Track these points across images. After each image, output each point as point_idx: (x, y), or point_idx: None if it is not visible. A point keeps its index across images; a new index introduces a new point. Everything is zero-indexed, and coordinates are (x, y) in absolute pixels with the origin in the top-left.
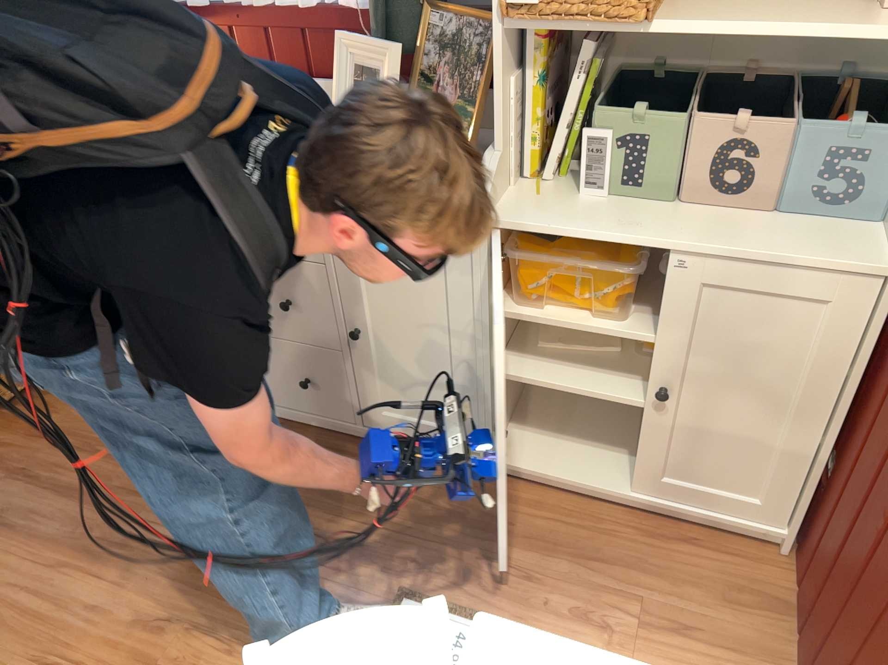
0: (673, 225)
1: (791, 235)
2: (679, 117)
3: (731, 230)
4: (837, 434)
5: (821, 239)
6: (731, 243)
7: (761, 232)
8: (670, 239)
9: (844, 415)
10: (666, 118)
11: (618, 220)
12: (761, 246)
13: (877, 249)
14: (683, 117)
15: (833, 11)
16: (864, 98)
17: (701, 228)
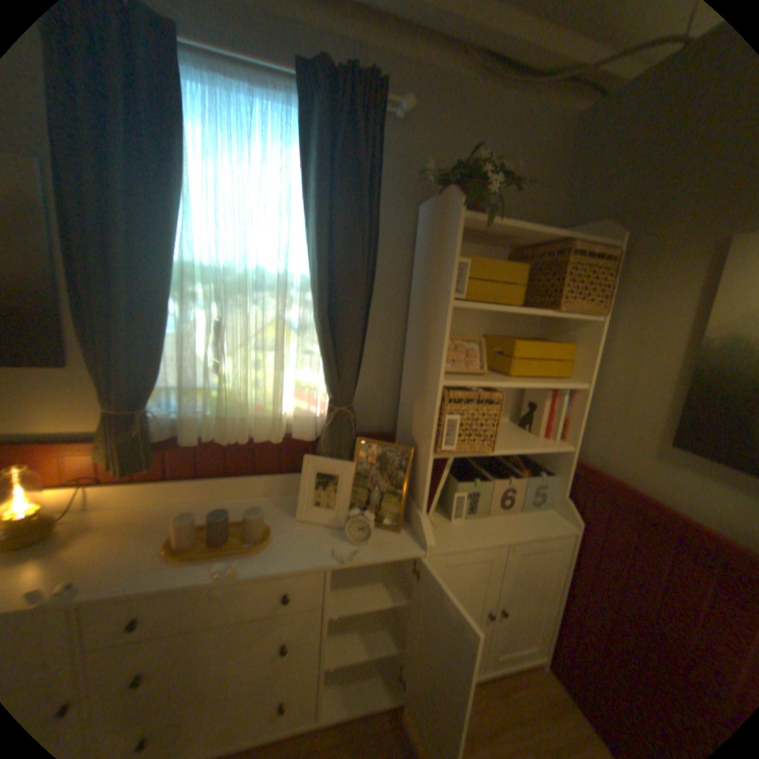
0: (501, 529)
1: (539, 522)
2: (488, 479)
3: (520, 526)
4: (570, 605)
5: (548, 521)
6: (529, 533)
7: (530, 524)
8: (509, 538)
9: (572, 595)
10: (486, 481)
11: (480, 532)
12: (539, 532)
13: (570, 522)
14: (490, 479)
15: (520, 434)
16: (521, 459)
17: (511, 527)
